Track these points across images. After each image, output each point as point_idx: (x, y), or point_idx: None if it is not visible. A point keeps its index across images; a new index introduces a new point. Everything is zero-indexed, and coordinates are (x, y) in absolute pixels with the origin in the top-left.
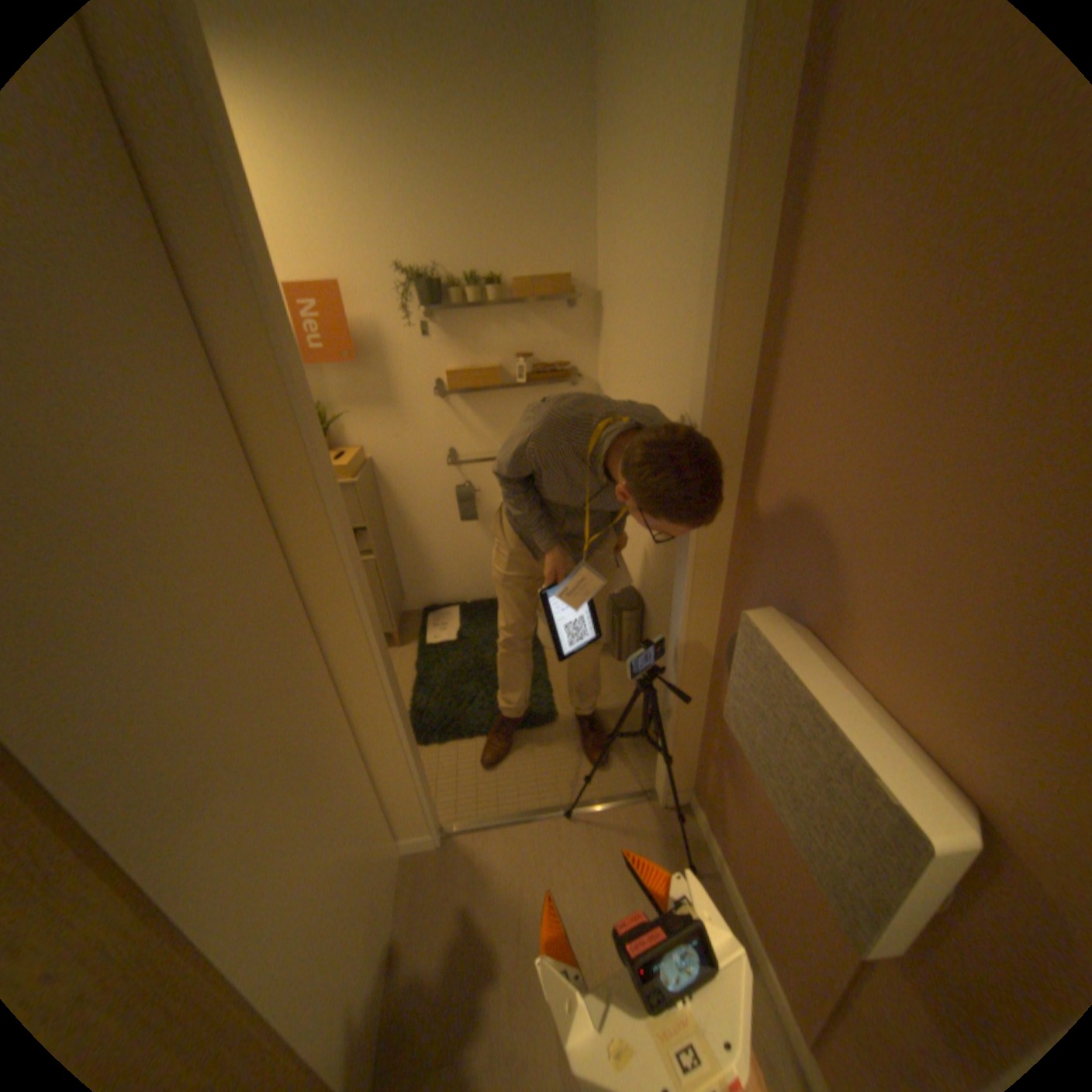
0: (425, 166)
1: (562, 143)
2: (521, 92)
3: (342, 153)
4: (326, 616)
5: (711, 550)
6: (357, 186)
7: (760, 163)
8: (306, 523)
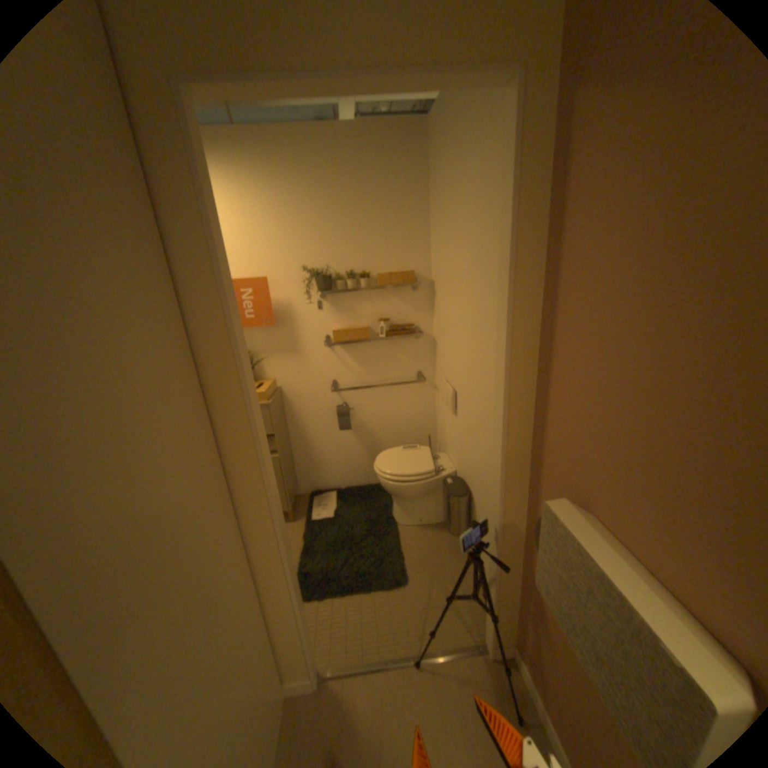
0: (324, 212)
1: (408, 198)
2: (383, 172)
3: (275, 207)
4: (244, 501)
5: (518, 454)
6: (282, 224)
7: (531, 212)
8: (236, 435)
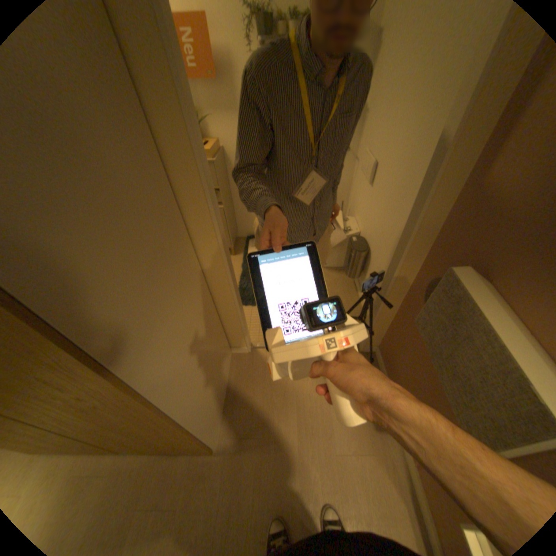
0: None
1: None
2: None
3: None
4: (199, 239)
5: (428, 223)
6: None
7: None
8: (188, 184)
